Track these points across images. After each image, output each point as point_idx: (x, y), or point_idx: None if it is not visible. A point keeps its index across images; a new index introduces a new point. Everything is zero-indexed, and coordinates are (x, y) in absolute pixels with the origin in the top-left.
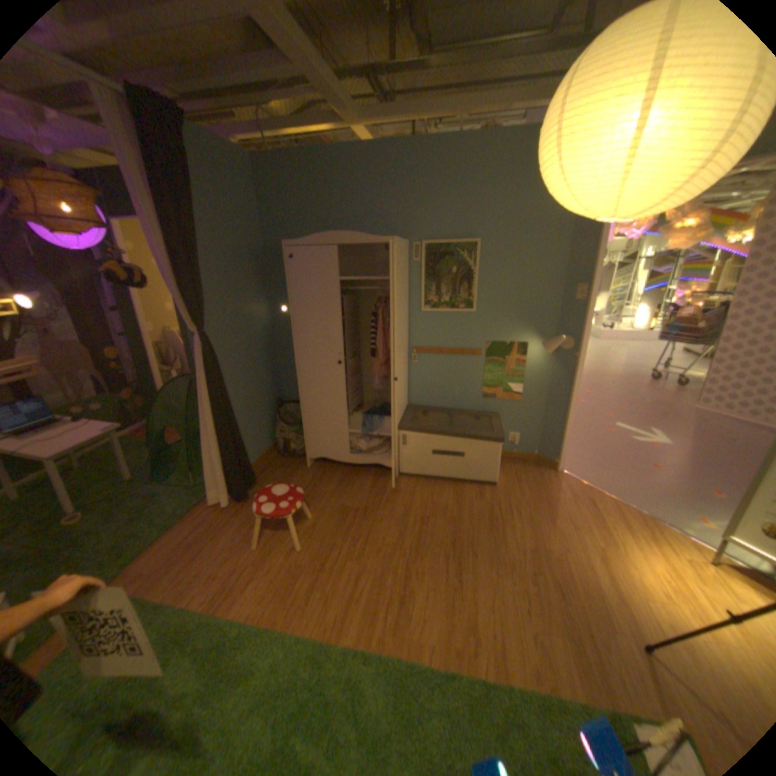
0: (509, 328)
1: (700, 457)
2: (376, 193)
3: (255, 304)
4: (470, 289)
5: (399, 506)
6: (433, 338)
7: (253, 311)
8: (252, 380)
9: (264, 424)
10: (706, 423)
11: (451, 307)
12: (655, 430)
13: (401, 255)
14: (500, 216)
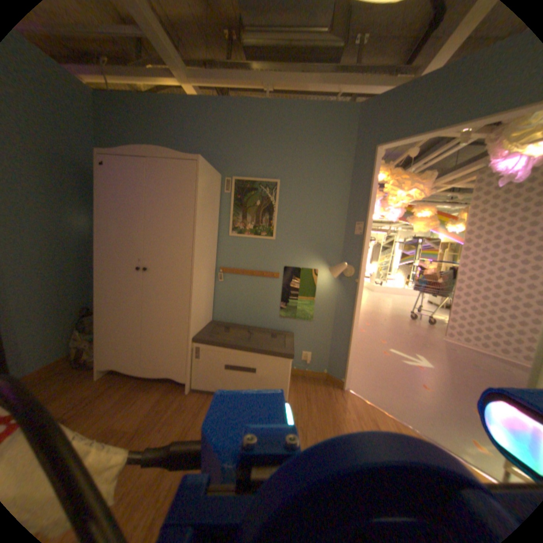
0: (303, 256)
1: (456, 380)
2: (197, 136)
3: (71, 213)
4: (271, 220)
5: (176, 430)
6: (238, 261)
7: (67, 219)
8: (48, 284)
9: (58, 333)
10: (454, 351)
11: (255, 235)
12: (419, 356)
13: (208, 179)
14: (296, 165)
